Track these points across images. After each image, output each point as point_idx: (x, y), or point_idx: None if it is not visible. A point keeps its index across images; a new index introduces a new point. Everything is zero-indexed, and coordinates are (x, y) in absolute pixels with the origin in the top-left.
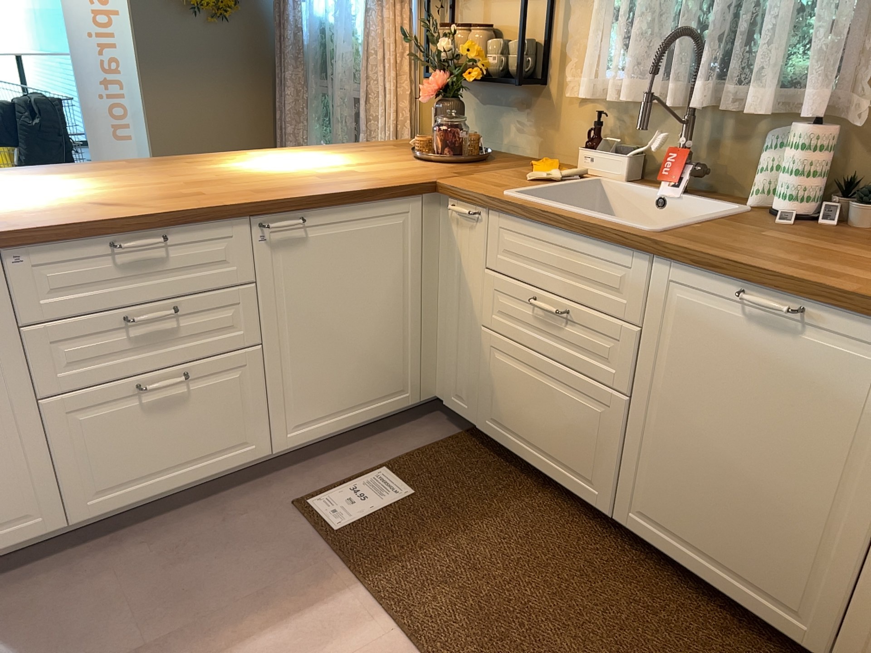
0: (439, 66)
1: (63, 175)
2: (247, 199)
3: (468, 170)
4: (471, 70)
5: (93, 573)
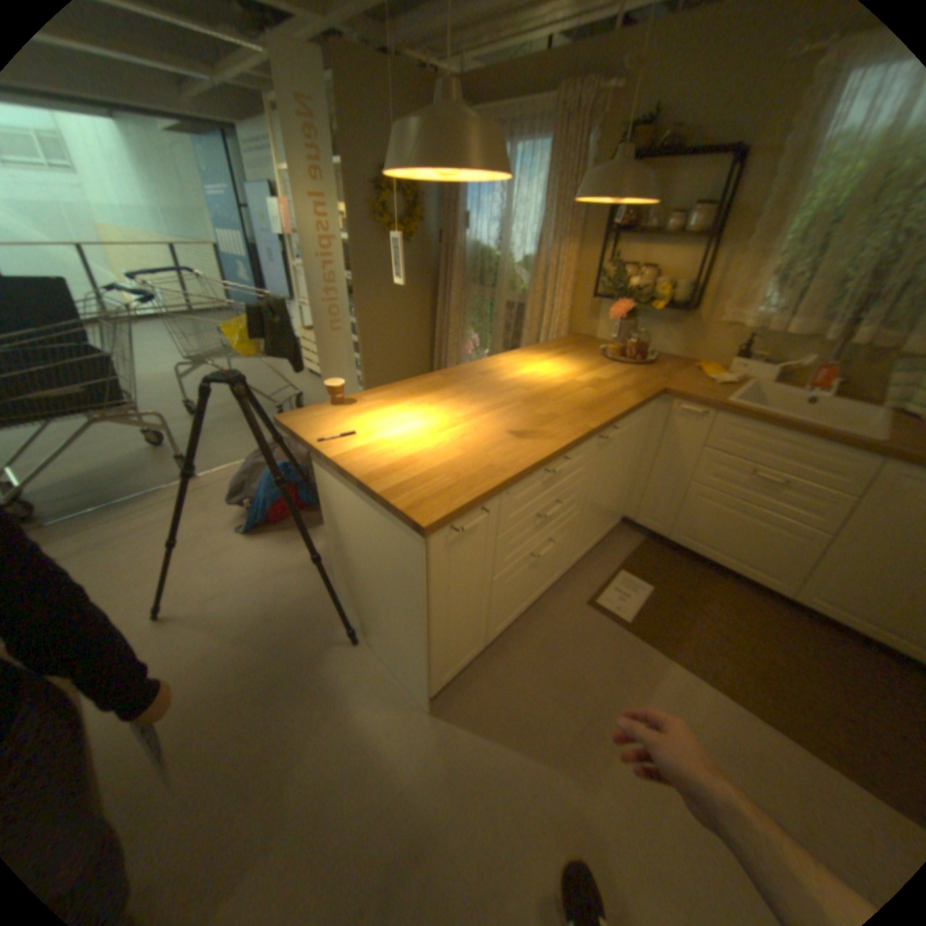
0: (622, 294)
1: (422, 396)
2: (592, 419)
3: (663, 373)
4: (657, 300)
5: (506, 675)
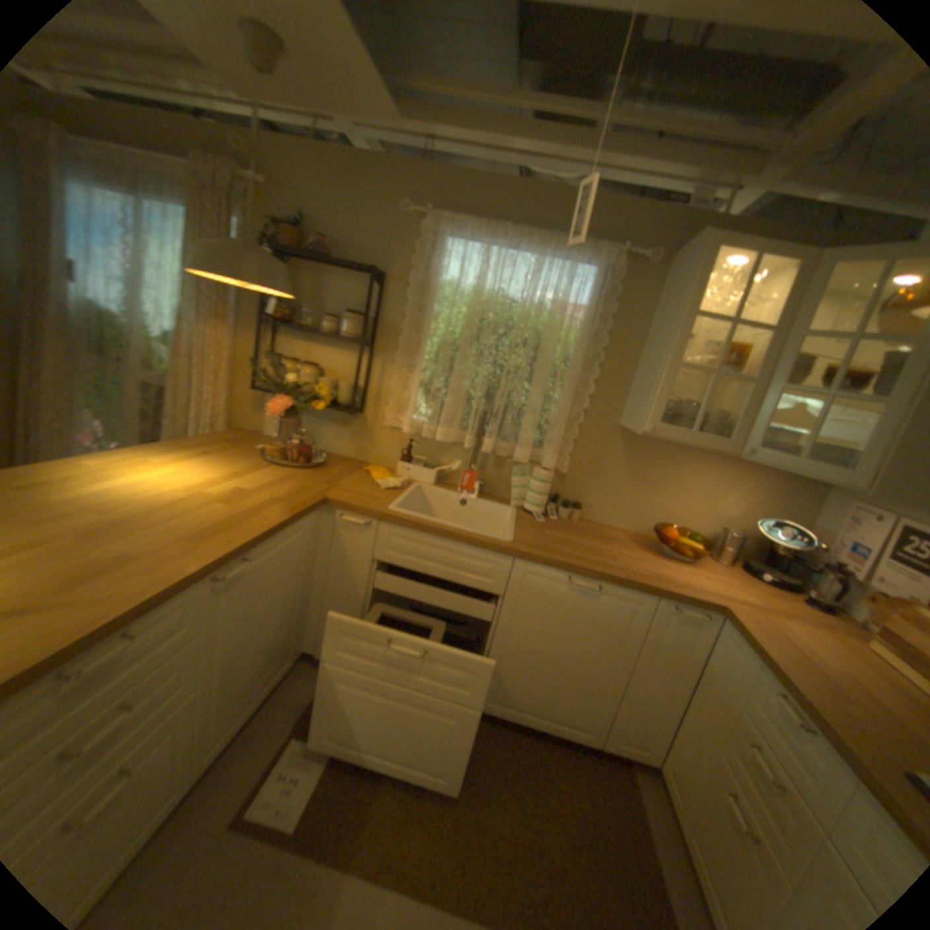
0: (280, 390)
1: None
2: (196, 558)
3: (328, 478)
4: (317, 401)
5: None
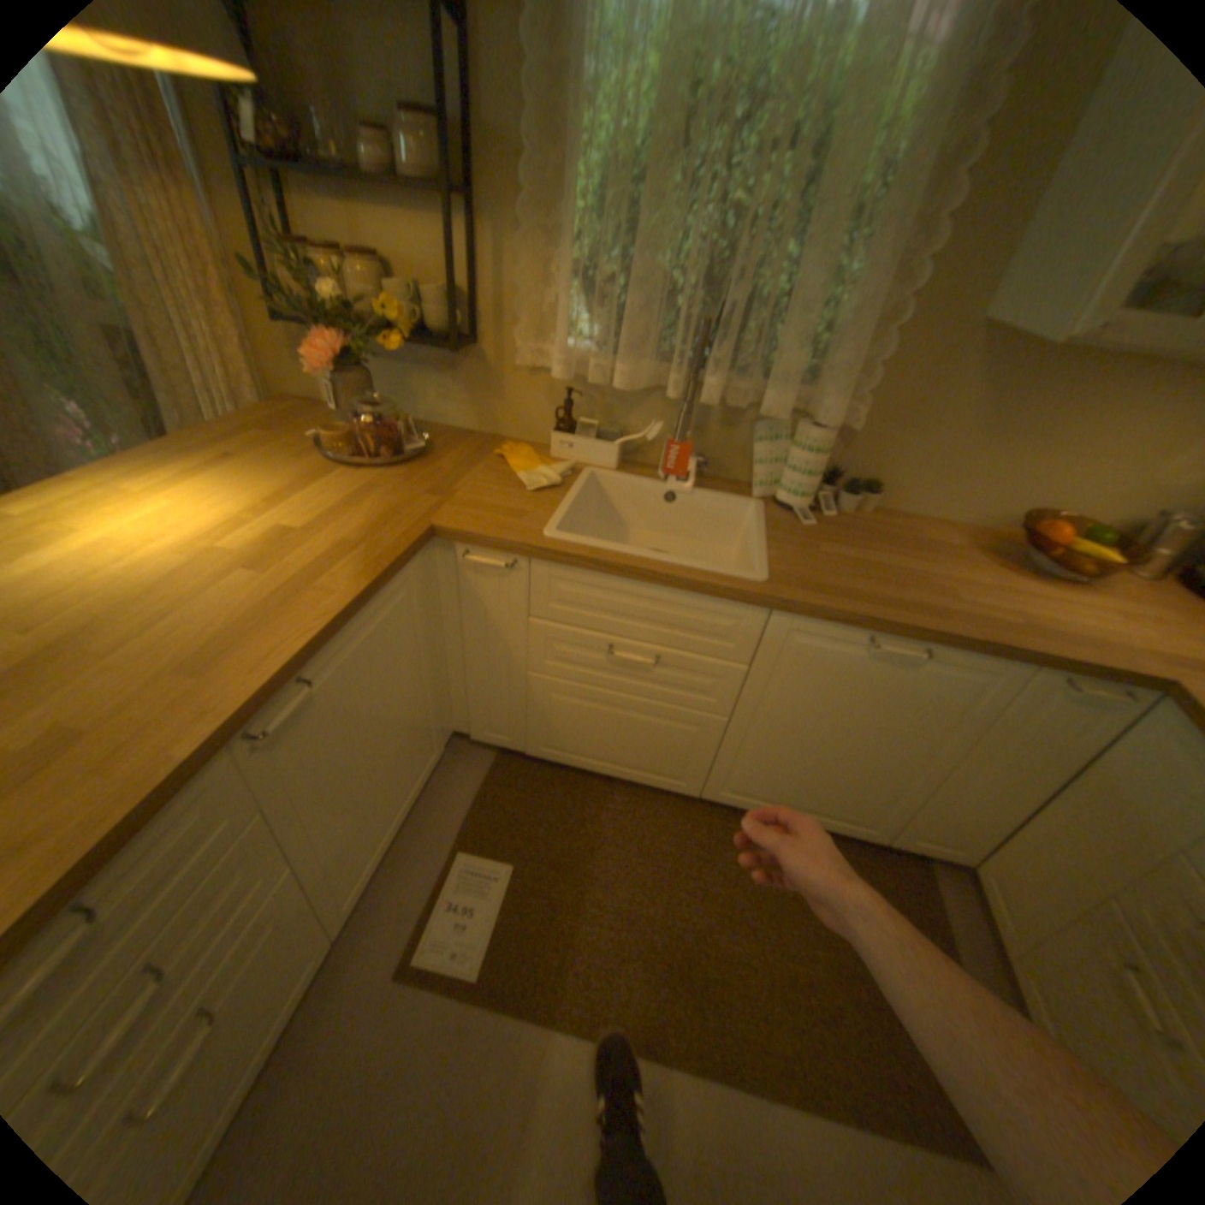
0: (319, 318)
1: None
2: (200, 709)
3: (436, 481)
4: (388, 331)
5: None
